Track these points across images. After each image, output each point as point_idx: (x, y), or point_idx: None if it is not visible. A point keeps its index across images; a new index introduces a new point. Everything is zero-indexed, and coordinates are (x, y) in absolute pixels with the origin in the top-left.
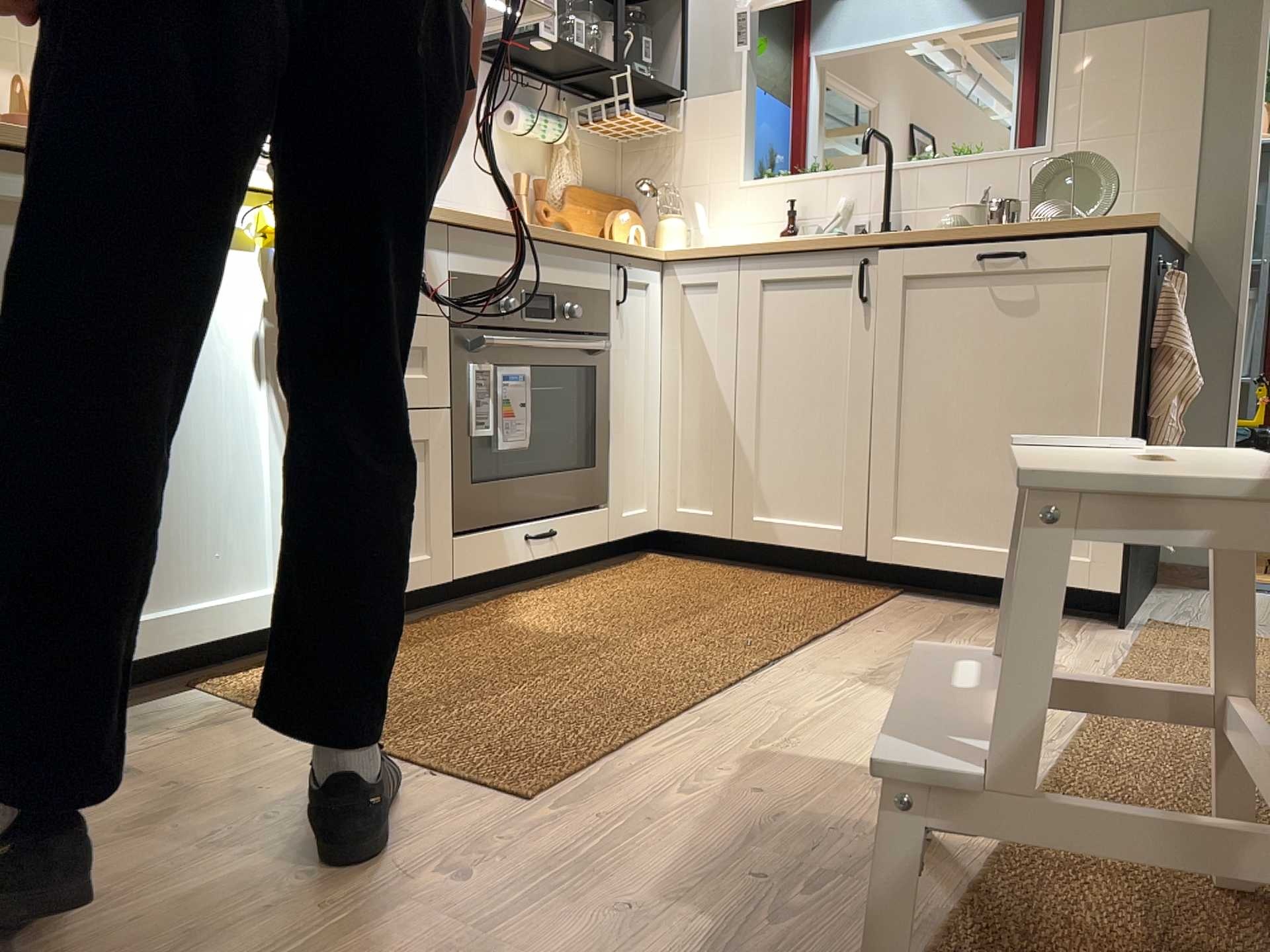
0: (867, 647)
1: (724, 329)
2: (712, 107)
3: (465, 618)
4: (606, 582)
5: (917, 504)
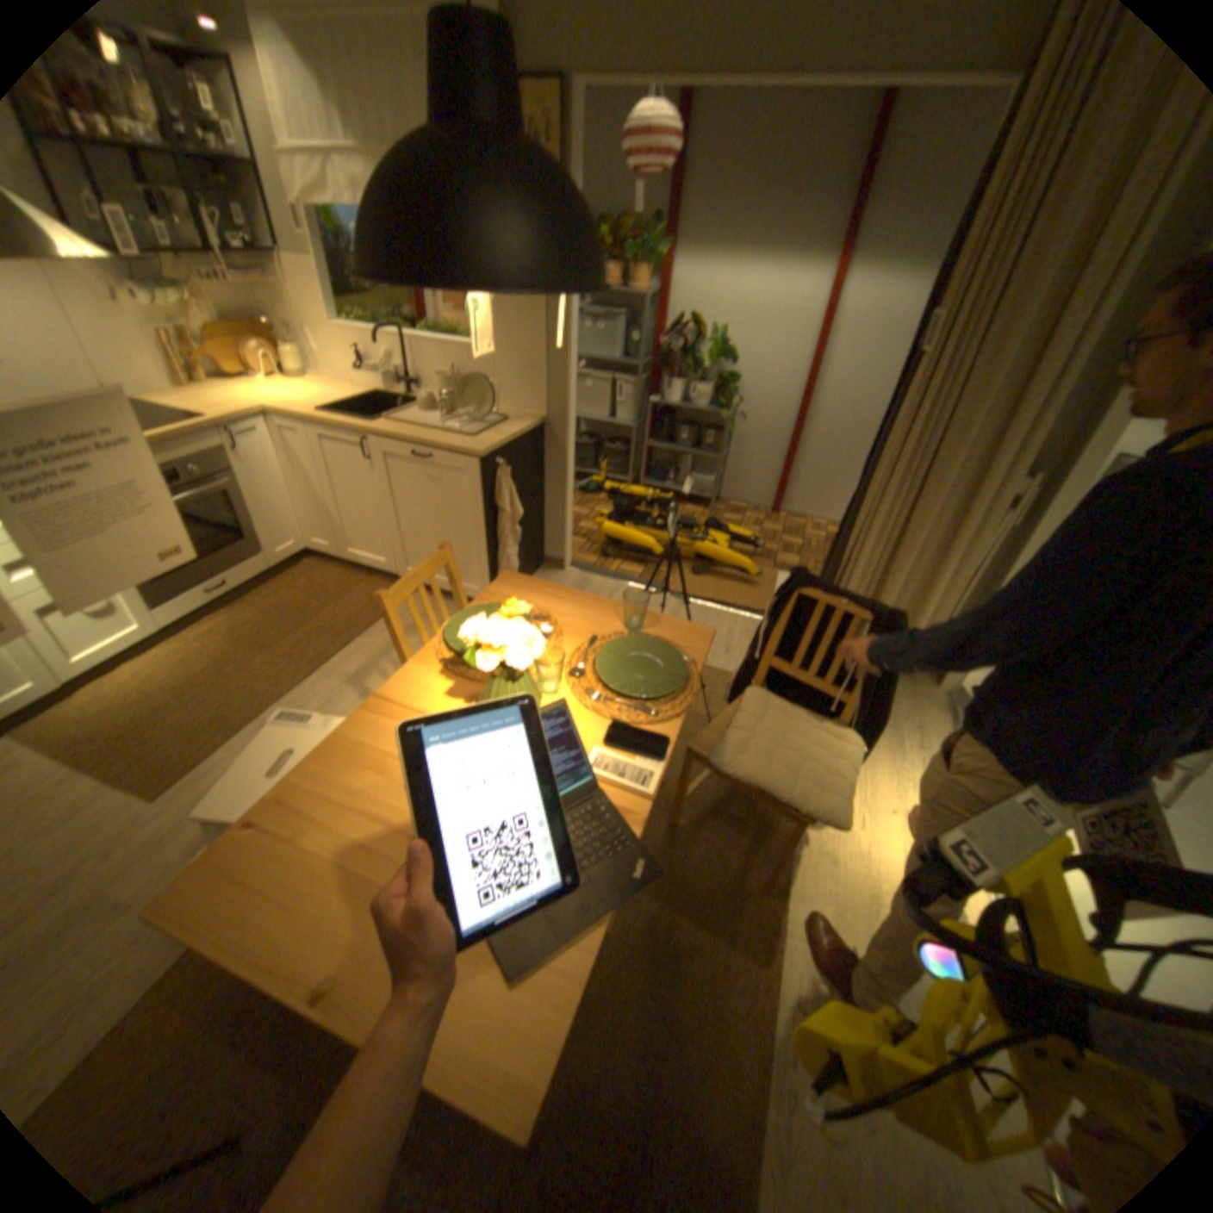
0: (365, 651)
1: (308, 455)
2: (299, 261)
3: (176, 642)
4: (268, 594)
5: (414, 556)
